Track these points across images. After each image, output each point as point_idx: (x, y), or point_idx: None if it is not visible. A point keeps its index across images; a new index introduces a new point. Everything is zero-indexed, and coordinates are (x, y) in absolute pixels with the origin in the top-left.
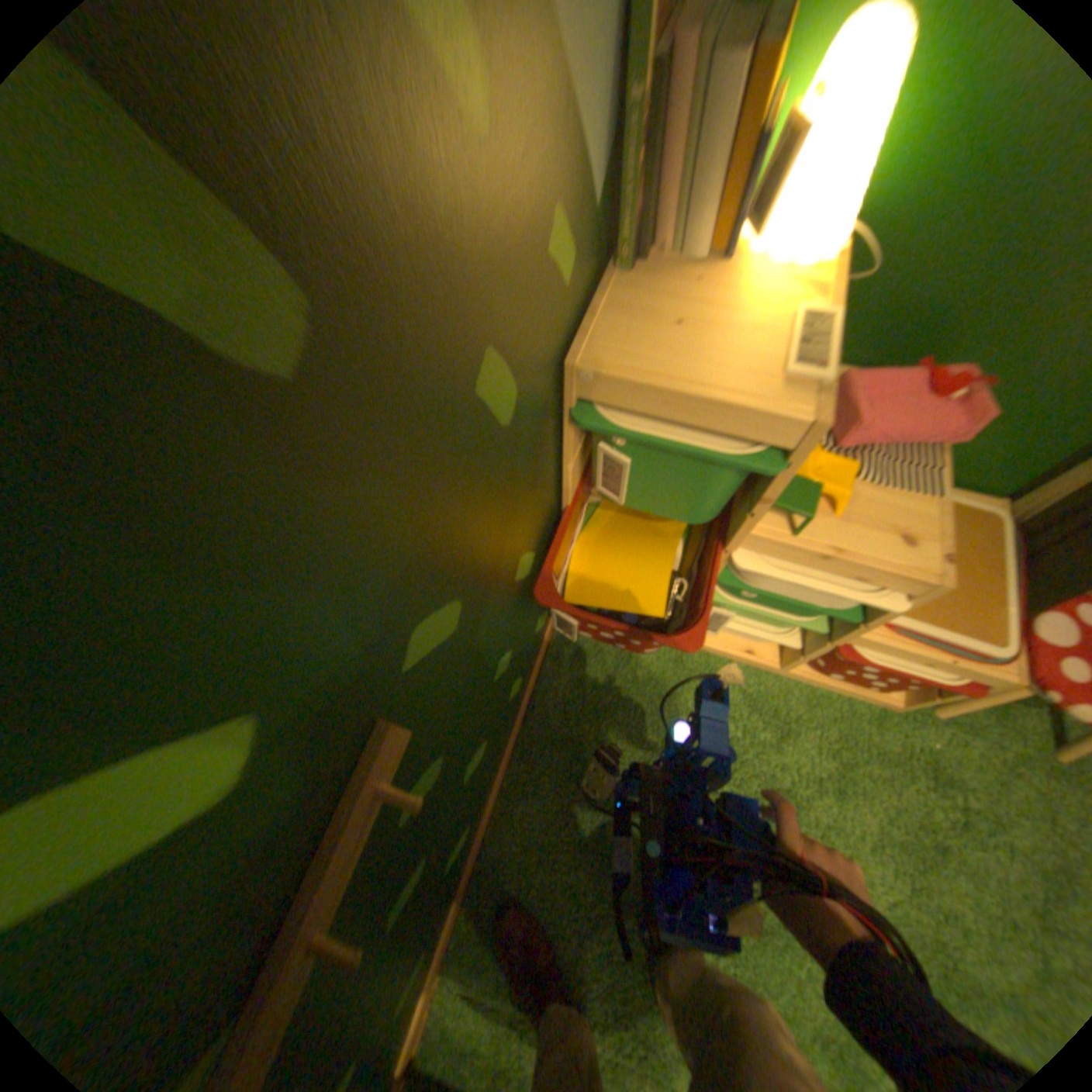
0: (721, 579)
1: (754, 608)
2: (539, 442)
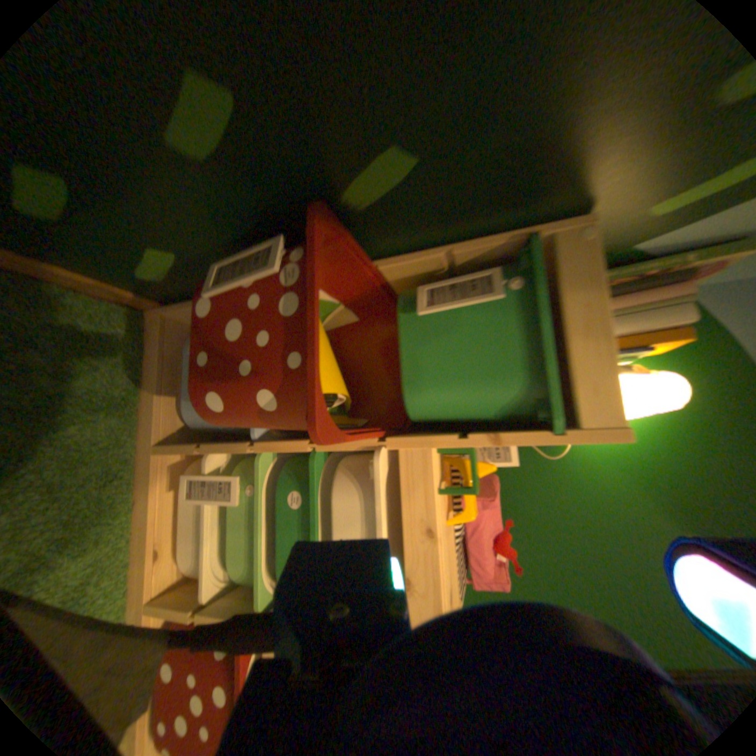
0: (320, 454)
1: (261, 515)
2: (579, 167)
